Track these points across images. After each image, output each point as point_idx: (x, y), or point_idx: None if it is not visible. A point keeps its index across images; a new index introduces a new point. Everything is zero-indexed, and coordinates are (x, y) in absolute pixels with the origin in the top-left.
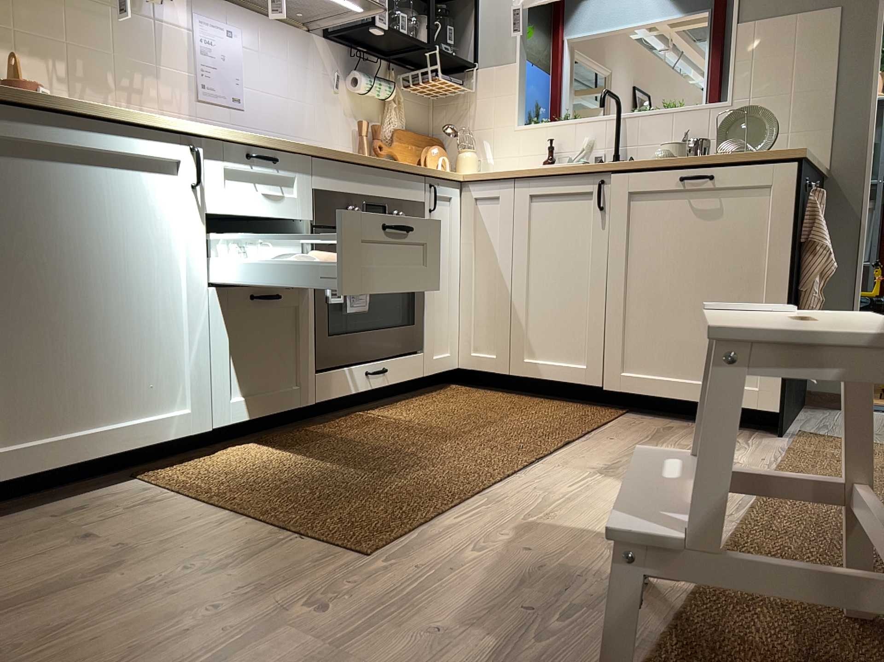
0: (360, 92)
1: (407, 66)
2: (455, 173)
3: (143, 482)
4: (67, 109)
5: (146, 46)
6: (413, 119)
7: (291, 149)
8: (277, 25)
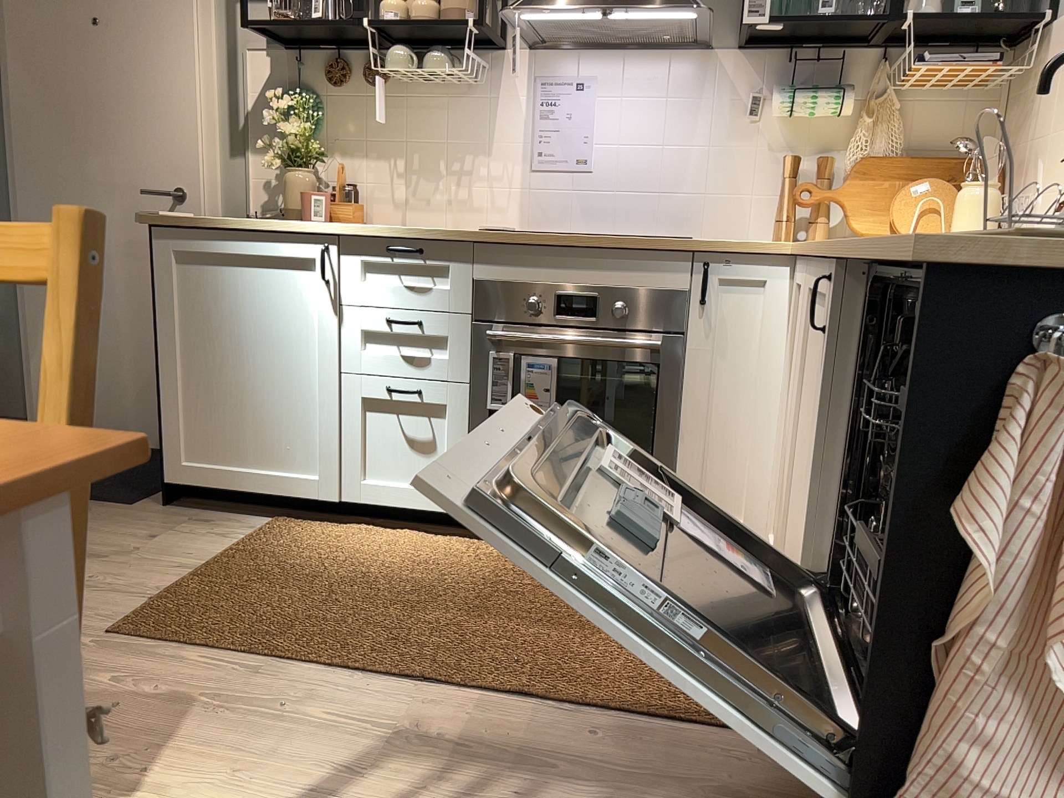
0: (772, 115)
1: (923, 44)
2: (790, 244)
3: (259, 522)
4: (221, 225)
5: (474, 122)
6: (940, 130)
7: (437, 236)
8: (664, 49)
